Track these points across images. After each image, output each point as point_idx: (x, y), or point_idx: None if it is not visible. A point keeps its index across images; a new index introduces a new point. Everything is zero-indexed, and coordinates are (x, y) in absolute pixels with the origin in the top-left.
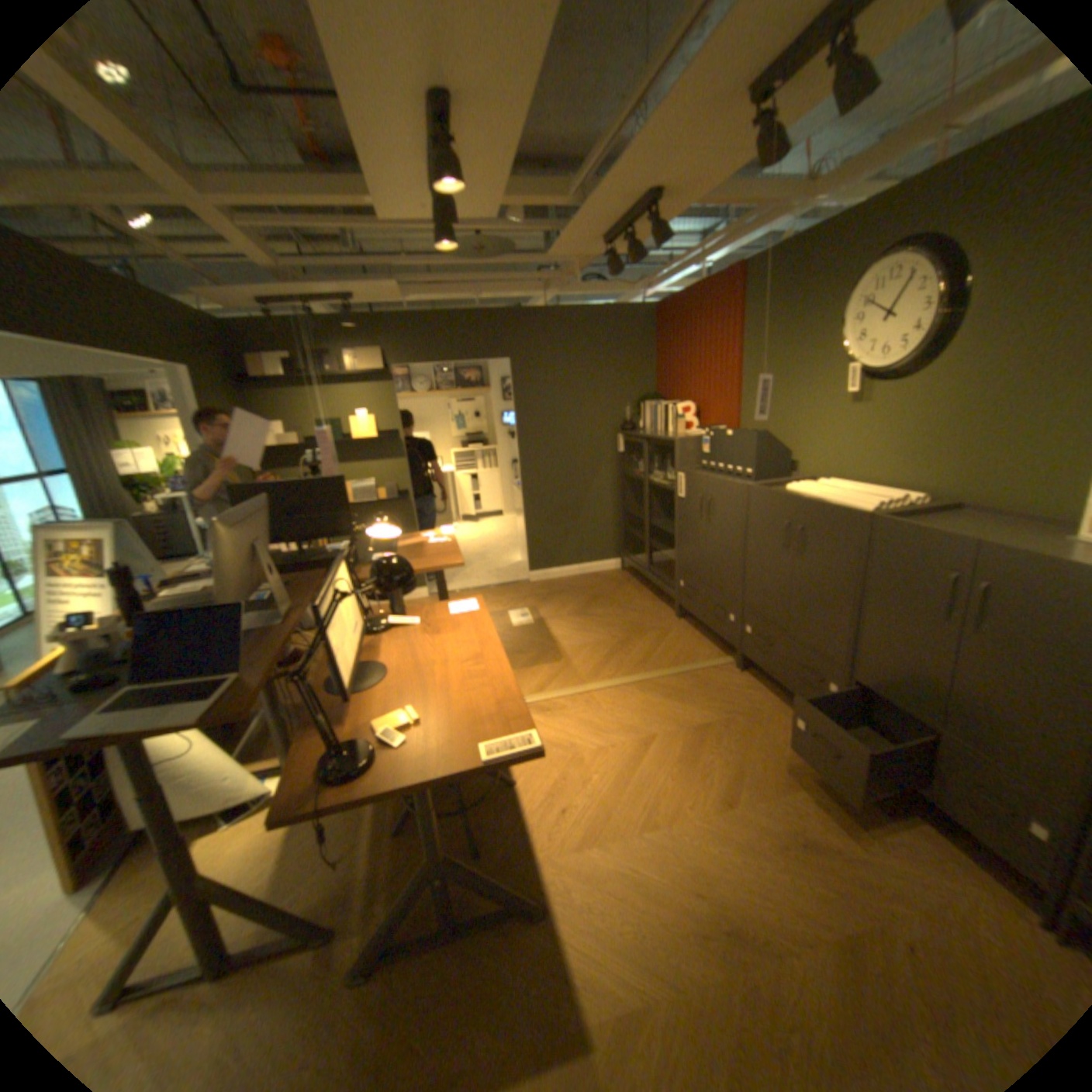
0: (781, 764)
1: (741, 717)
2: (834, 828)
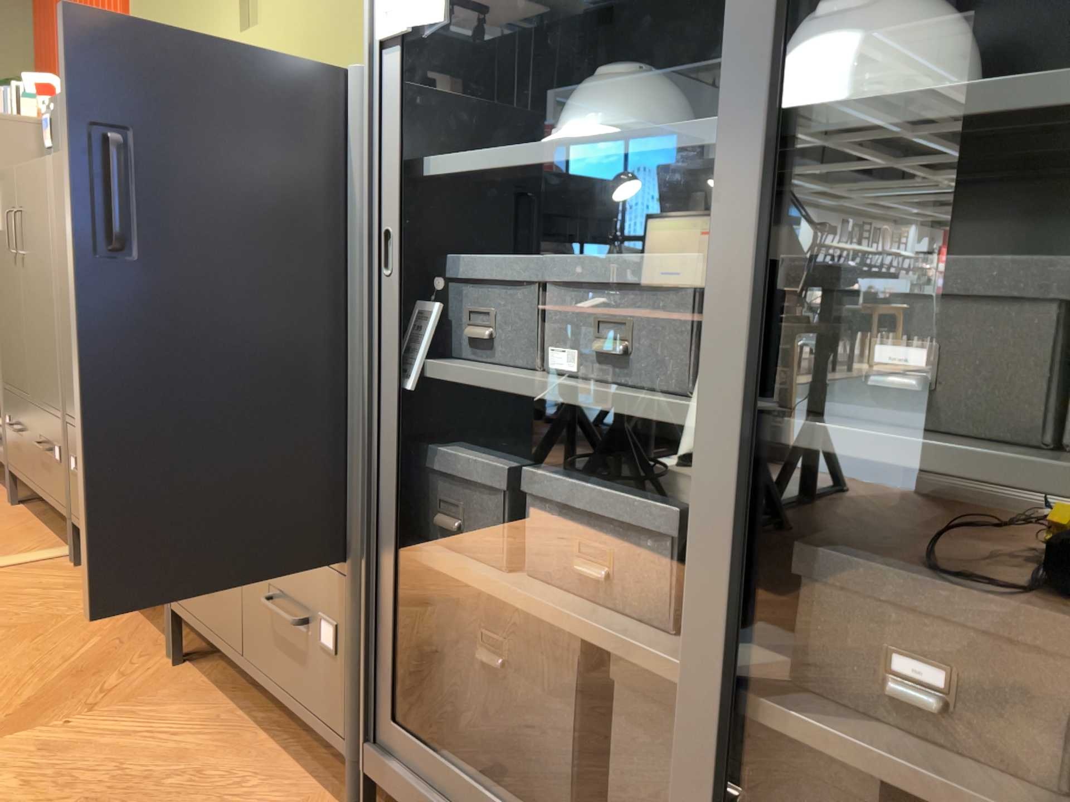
0: (20, 698)
1: (1, 635)
2: (46, 784)
